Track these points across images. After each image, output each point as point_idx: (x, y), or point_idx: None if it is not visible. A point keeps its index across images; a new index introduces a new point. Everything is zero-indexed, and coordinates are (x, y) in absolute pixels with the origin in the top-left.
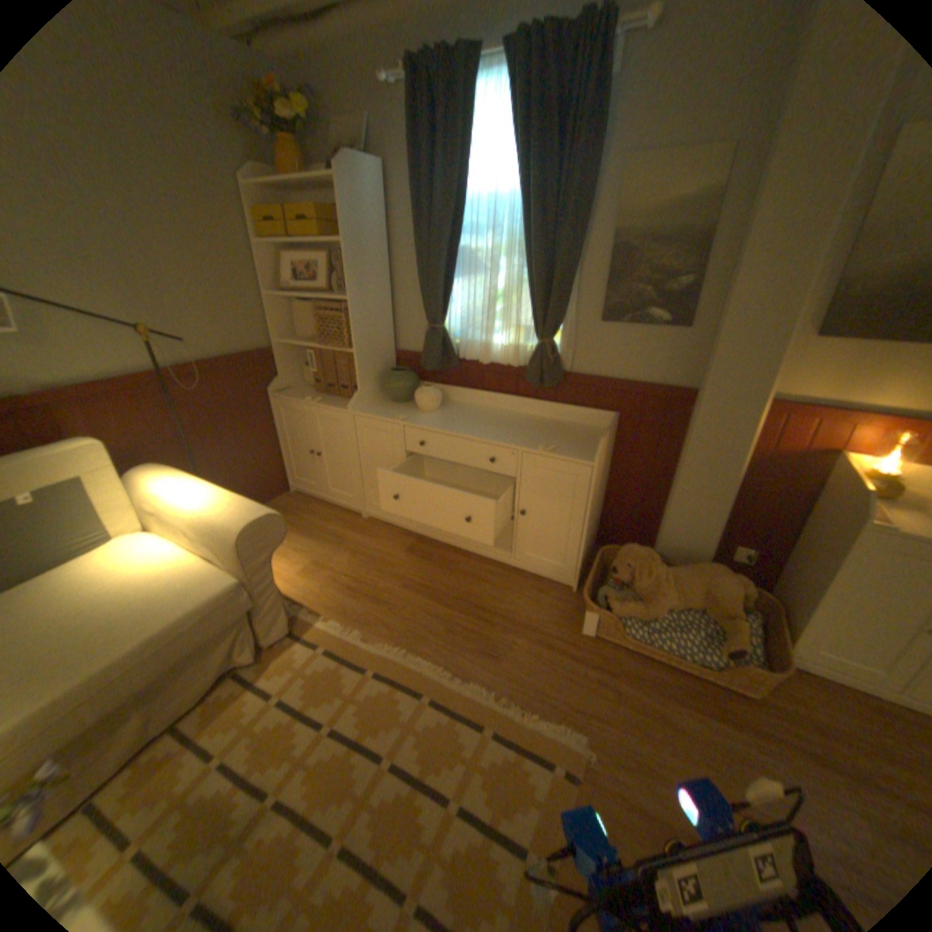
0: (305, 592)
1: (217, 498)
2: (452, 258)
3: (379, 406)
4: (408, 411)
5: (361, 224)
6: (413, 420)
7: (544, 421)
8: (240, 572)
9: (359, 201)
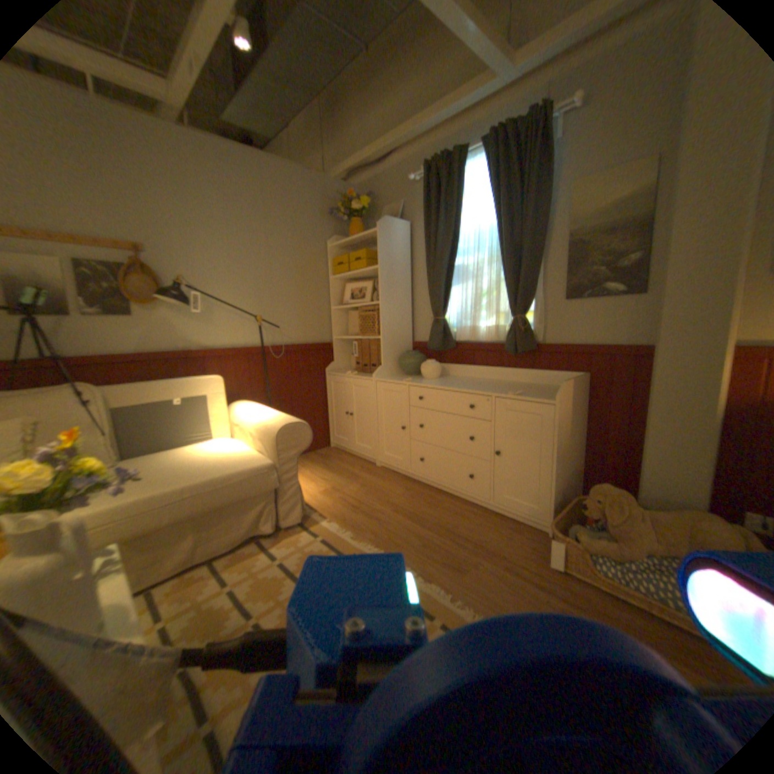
0: (321, 504)
1: (274, 413)
2: (451, 271)
3: (395, 377)
4: (414, 378)
5: (392, 257)
6: (416, 381)
7: (522, 384)
8: (275, 459)
9: (392, 244)
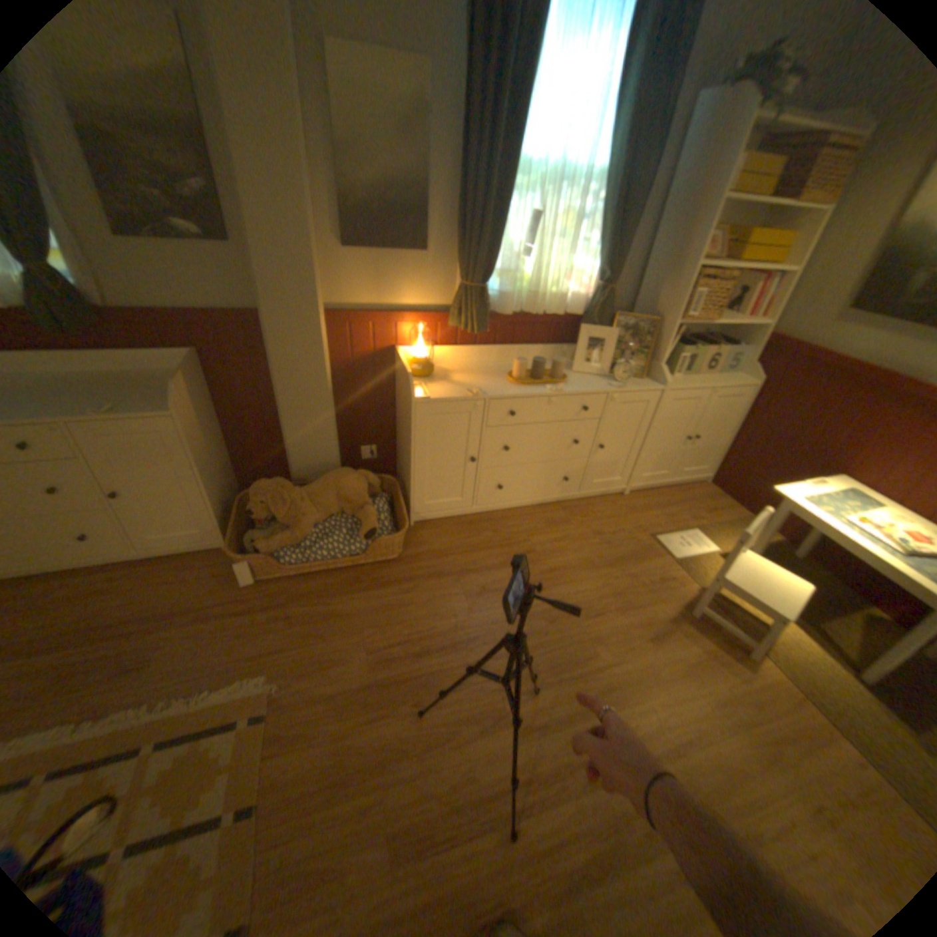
0: None
1: None
2: None
3: None
4: None
5: None
6: None
7: (98, 376)
8: None
9: None
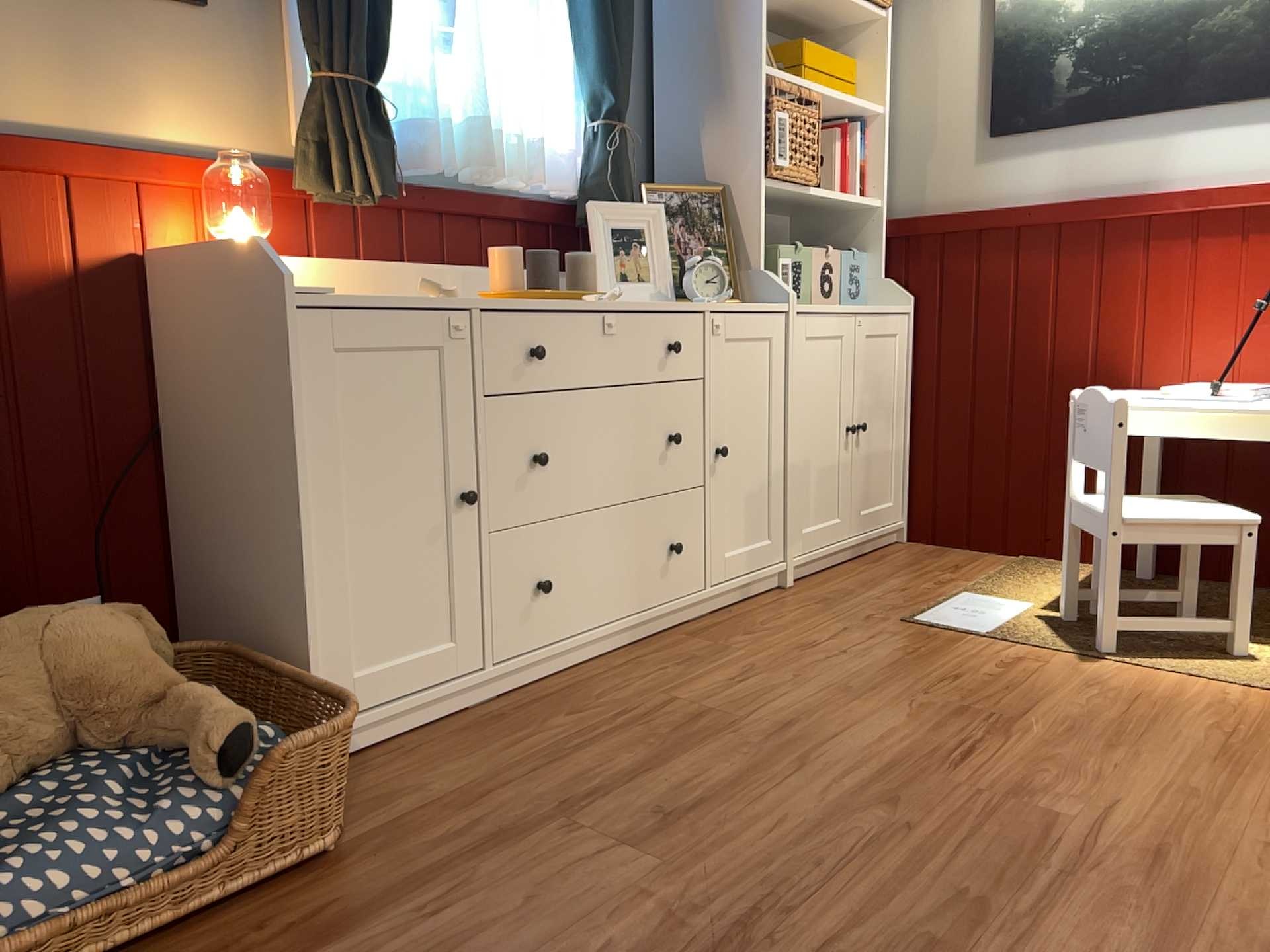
0: None
1: None
2: None
3: None
4: None
5: None
6: None
7: None
8: None
9: None
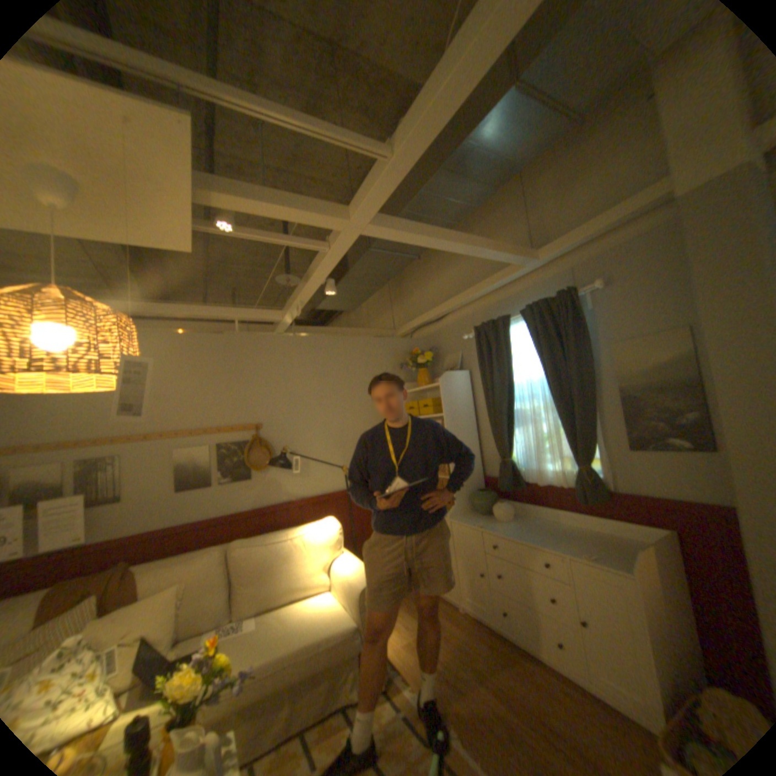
0: (404, 665)
1: (357, 569)
2: (510, 416)
3: (469, 517)
4: (488, 522)
5: (455, 405)
6: (488, 528)
7: (602, 536)
8: (358, 622)
9: (453, 393)
